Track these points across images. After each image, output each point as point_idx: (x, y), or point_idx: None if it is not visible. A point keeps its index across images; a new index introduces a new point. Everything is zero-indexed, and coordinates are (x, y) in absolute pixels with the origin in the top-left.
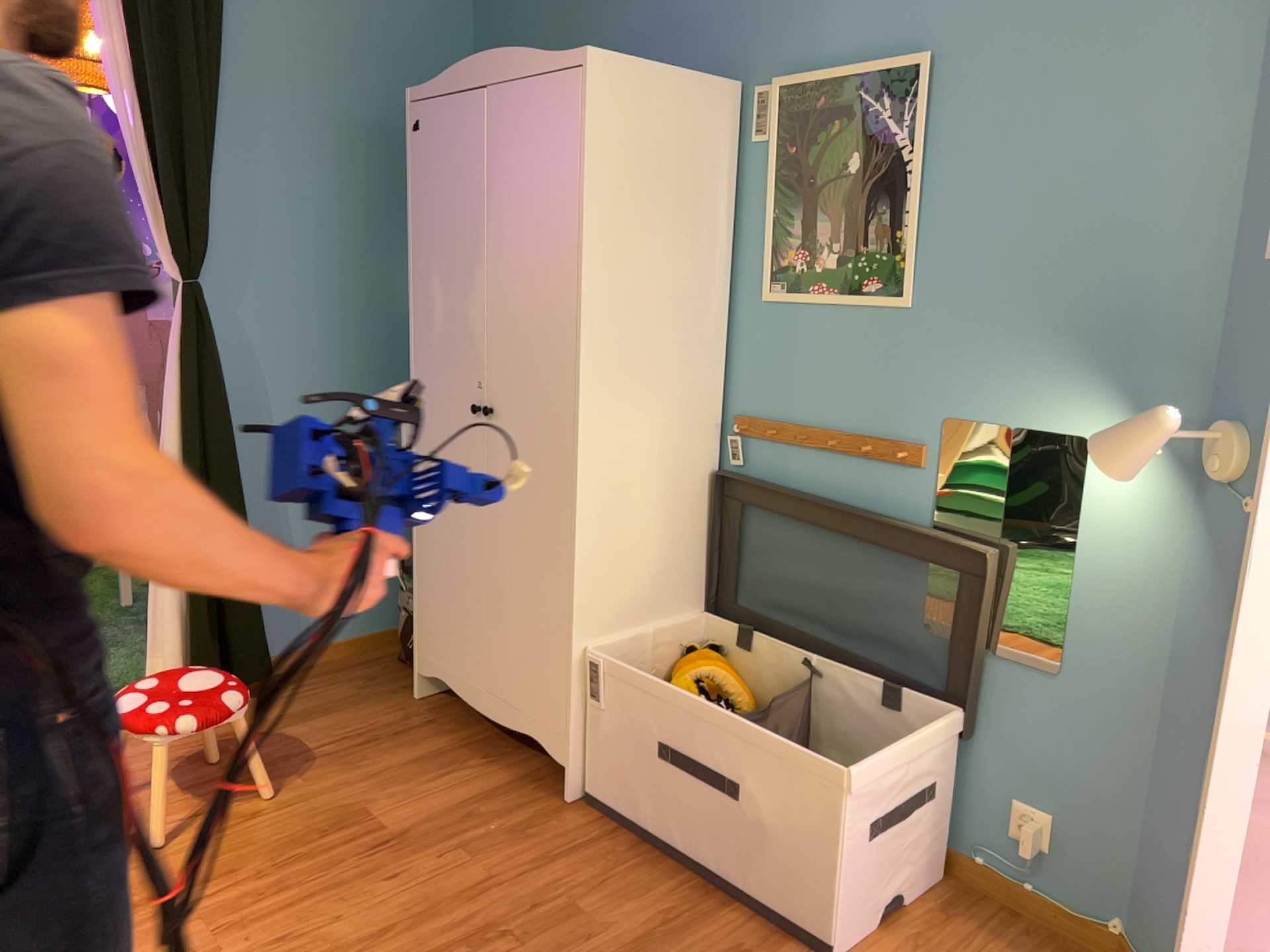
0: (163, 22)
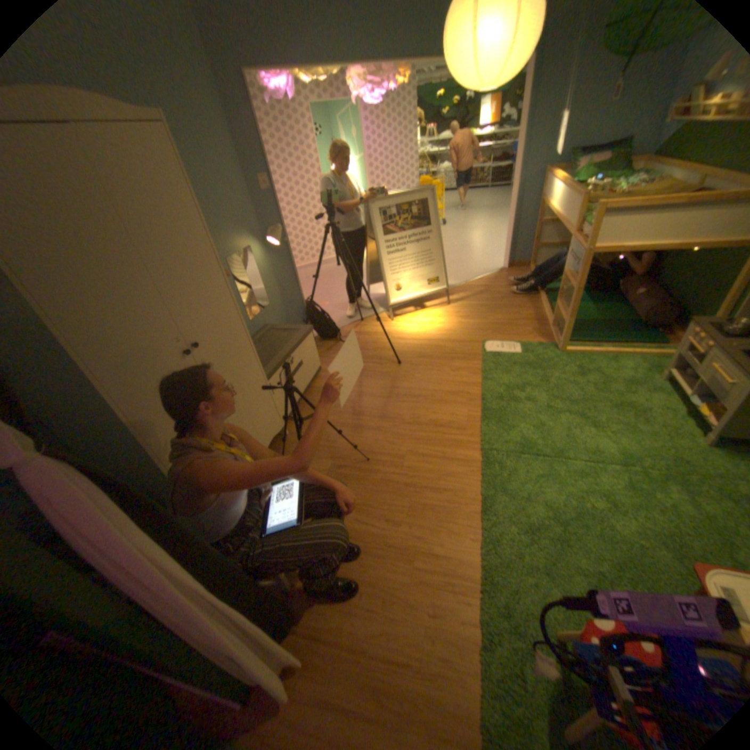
0: None
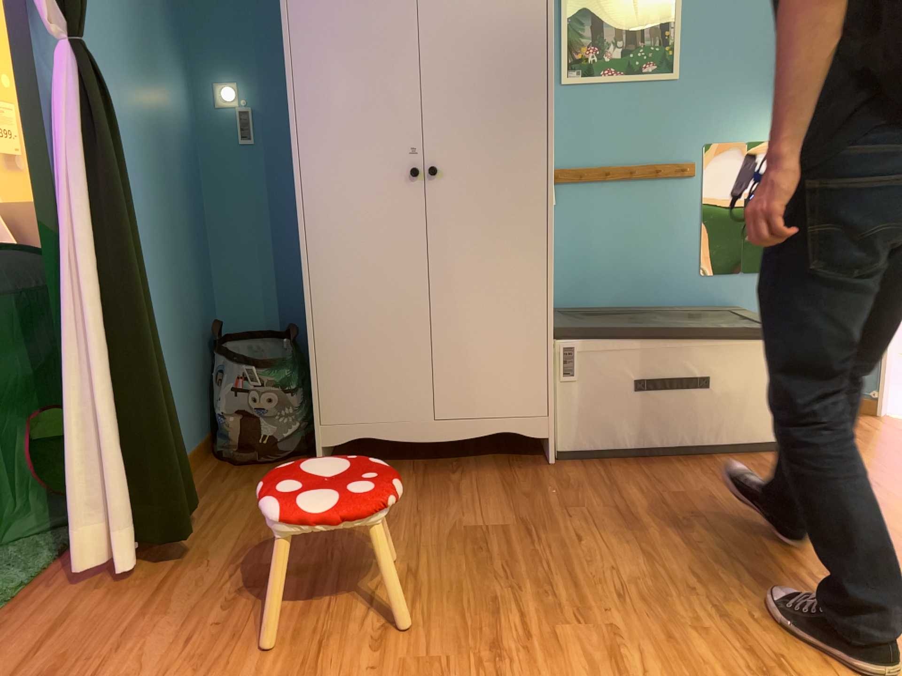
0: None
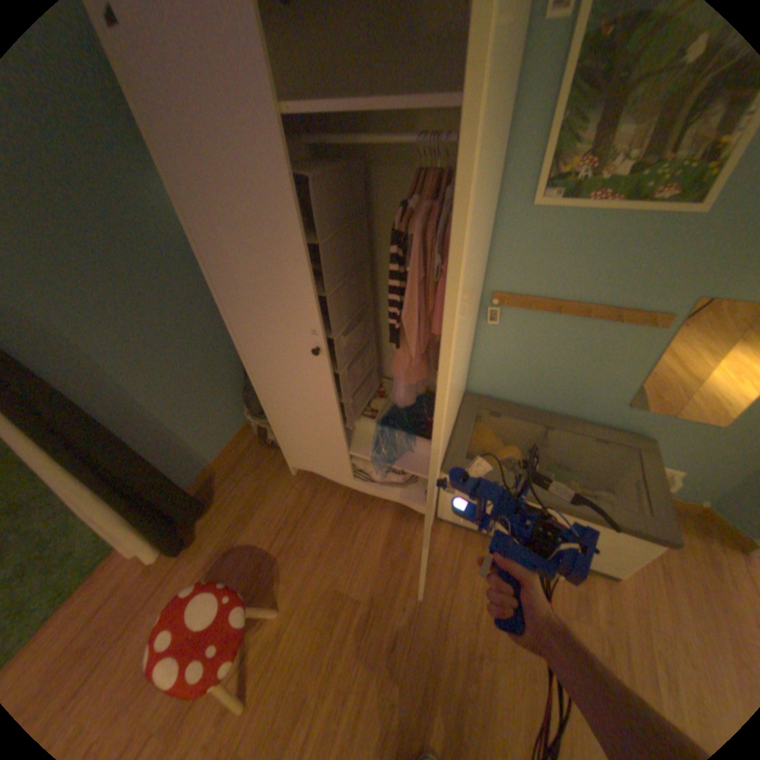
0: None
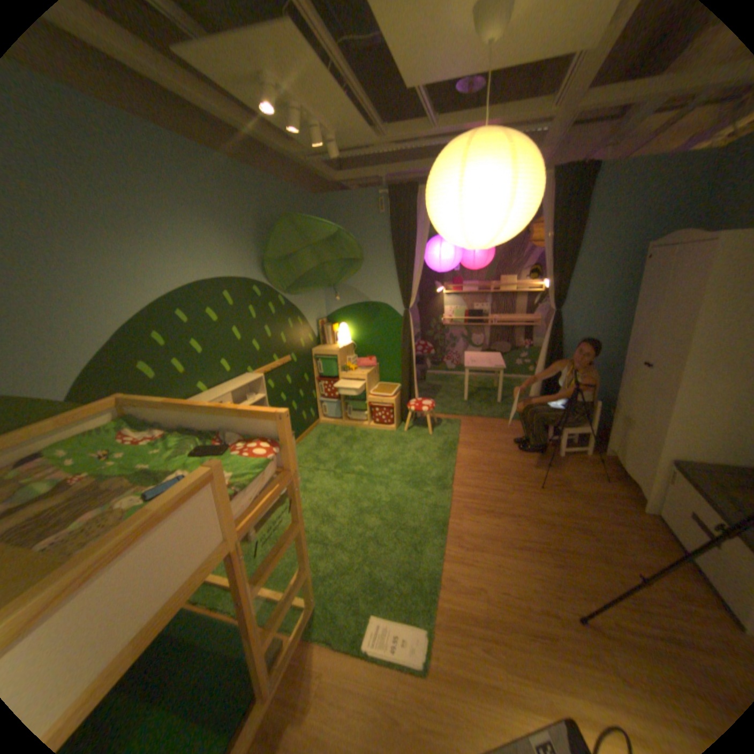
0: (562, 234)
